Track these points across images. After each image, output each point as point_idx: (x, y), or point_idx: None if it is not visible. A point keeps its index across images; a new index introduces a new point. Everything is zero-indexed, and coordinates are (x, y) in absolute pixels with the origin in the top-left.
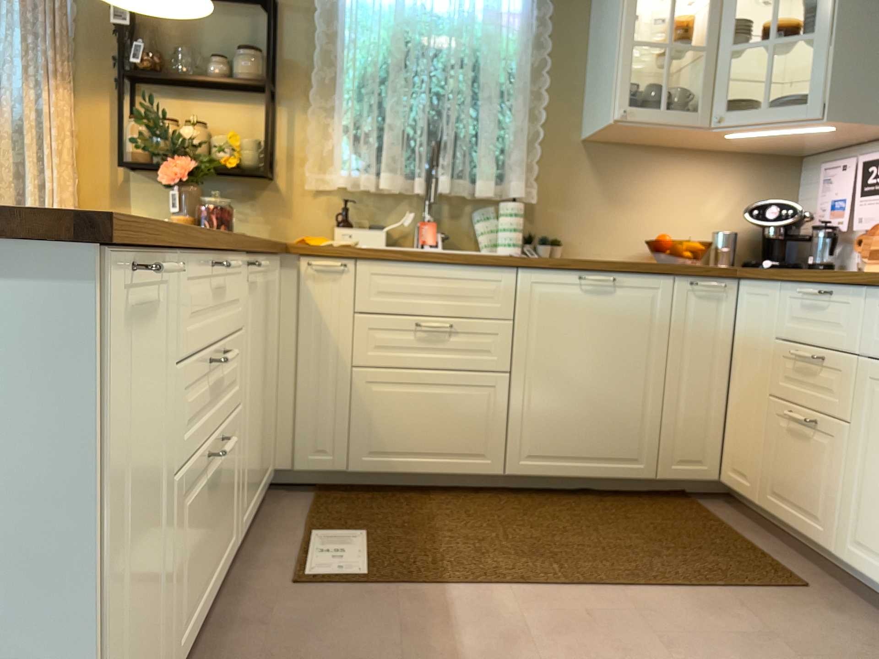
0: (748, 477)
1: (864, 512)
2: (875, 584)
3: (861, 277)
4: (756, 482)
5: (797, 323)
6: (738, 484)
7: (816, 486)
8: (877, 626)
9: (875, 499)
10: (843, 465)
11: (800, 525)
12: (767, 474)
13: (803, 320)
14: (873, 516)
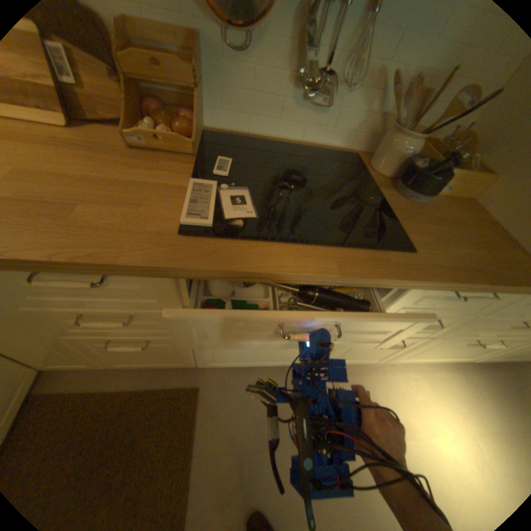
0: (76, 364)
1: (214, 356)
2: (228, 366)
3: (161, 267)
4: (91, 364)
5: (47, 295)
6: (66, 368)
7: (163, 357)
8: (235, 374)
9: (222, 353)
10: (187, 348)
11: (157, 366)
12: (100, 361)
13: (55, 293)
14: (222, 356)
